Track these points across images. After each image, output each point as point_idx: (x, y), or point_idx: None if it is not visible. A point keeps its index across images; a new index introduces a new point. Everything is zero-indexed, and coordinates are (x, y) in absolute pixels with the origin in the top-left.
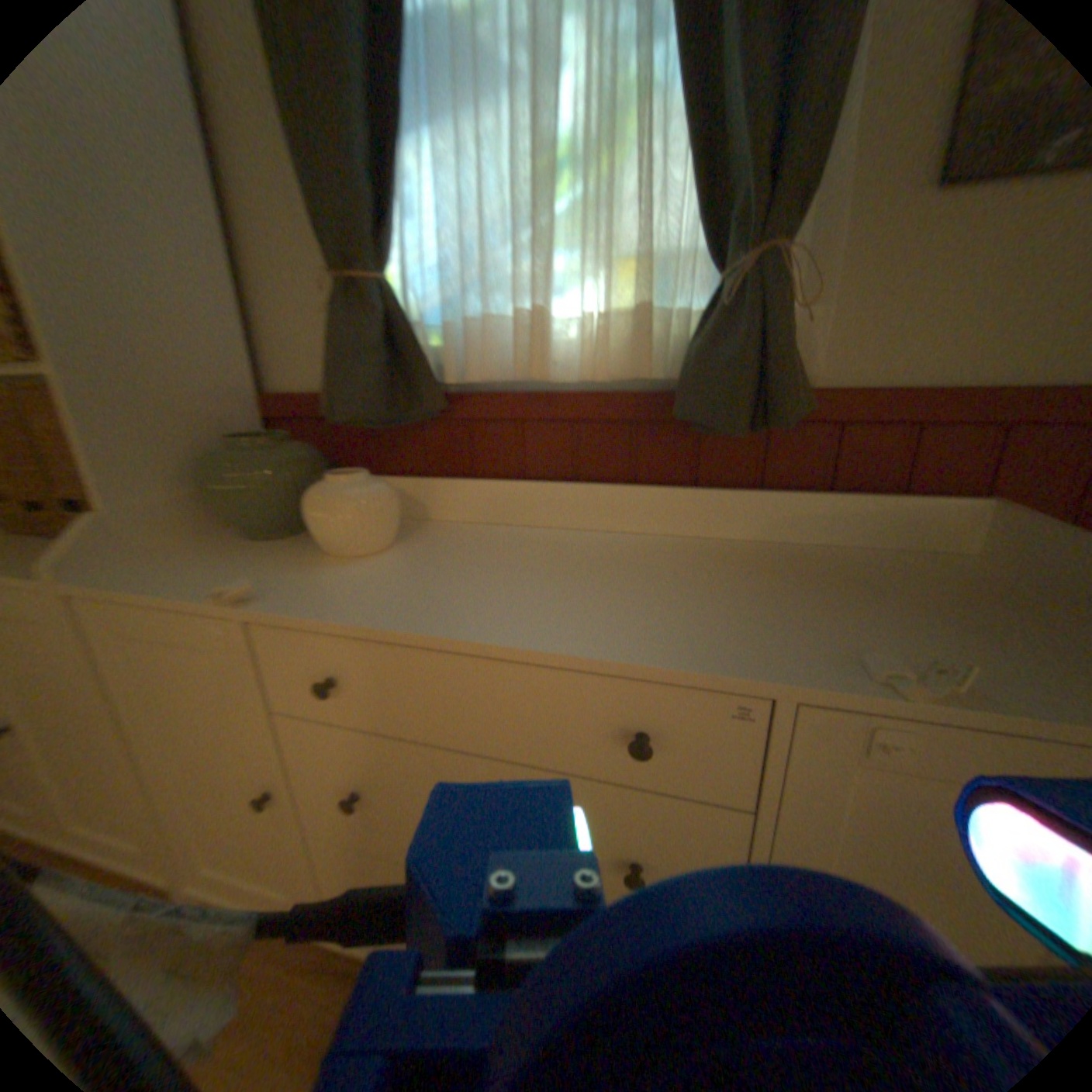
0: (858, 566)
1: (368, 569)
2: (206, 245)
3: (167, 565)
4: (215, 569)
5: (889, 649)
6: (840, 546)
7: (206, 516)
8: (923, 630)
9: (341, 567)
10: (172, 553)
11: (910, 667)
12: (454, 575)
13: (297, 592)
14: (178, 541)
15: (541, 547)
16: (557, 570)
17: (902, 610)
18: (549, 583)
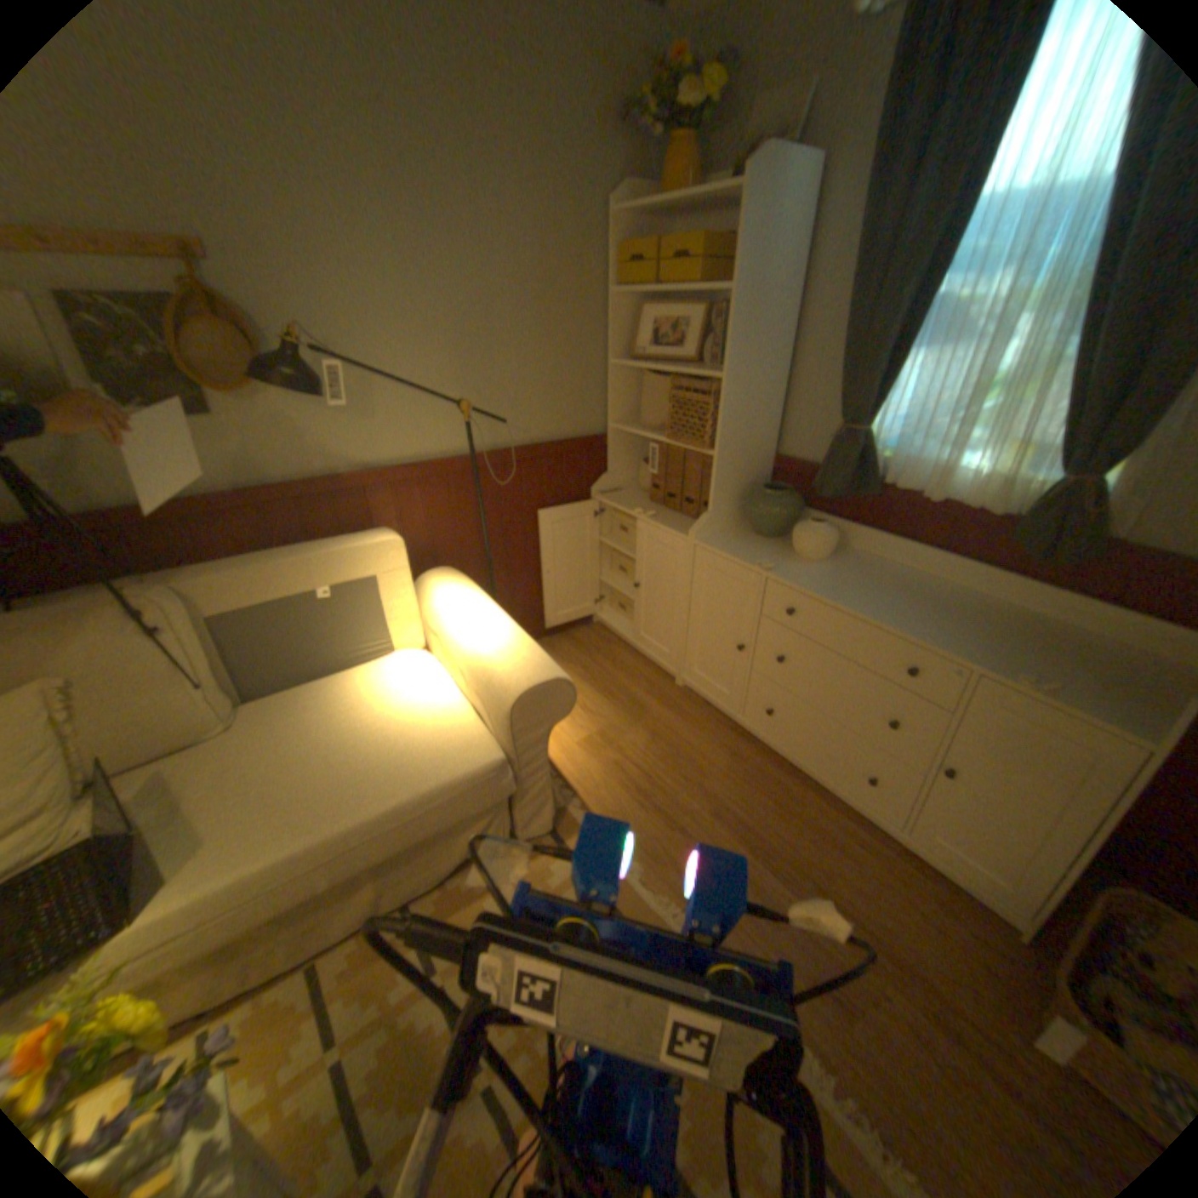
0: (1093, 648)
1: (813, 568)
2: (777, 386)
3: (726, 541)
4: (746, 549)
5: (1035, 672)
6: (1102, 636)
7: (737, 518)
8: (1072, 677)
9: (800, 563)
10: (724, 534)
11: (1032, 678)
12: (853, 583)
13: (784, 571)
14: (725, 528)
15: (905, 581)
16: (906, 596)
17: (1077, 669)
18: (899, 601)
